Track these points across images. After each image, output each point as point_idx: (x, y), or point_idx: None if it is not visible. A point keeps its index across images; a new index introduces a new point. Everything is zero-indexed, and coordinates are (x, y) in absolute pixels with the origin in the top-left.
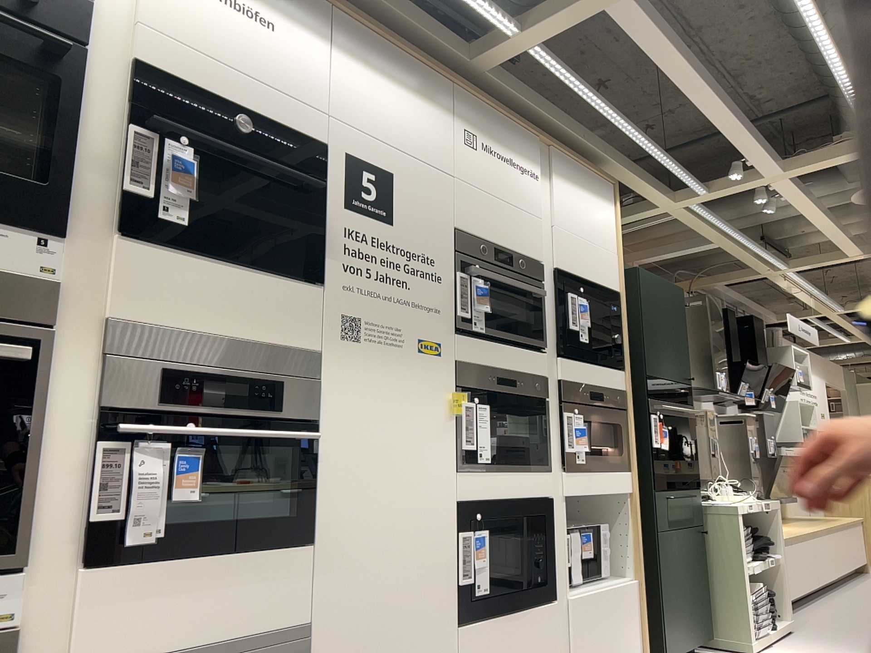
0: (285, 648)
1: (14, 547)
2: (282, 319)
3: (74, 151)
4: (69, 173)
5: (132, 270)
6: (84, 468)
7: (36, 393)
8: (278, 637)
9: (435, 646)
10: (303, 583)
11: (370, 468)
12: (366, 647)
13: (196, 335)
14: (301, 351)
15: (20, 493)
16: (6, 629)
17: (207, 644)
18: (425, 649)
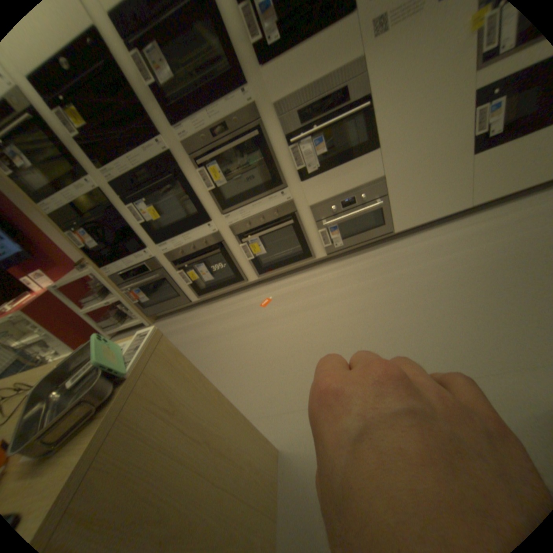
0: (375, 185)
1: (283, 181)
2: (339, 51)
3: (231, 41)
4: (235, 52)
5: (271, 78)
6: (290, 154)
7: (267, 140)
8: (371, 182)
9: (457, 166)
10: (378, 162)
11: (407, 100)
12: (414, 176)
13: (306, 85)
14: (356, 59)
15: (277, 168)
16: (290, 199)
17: (345, 190)
18: (451, 169)
